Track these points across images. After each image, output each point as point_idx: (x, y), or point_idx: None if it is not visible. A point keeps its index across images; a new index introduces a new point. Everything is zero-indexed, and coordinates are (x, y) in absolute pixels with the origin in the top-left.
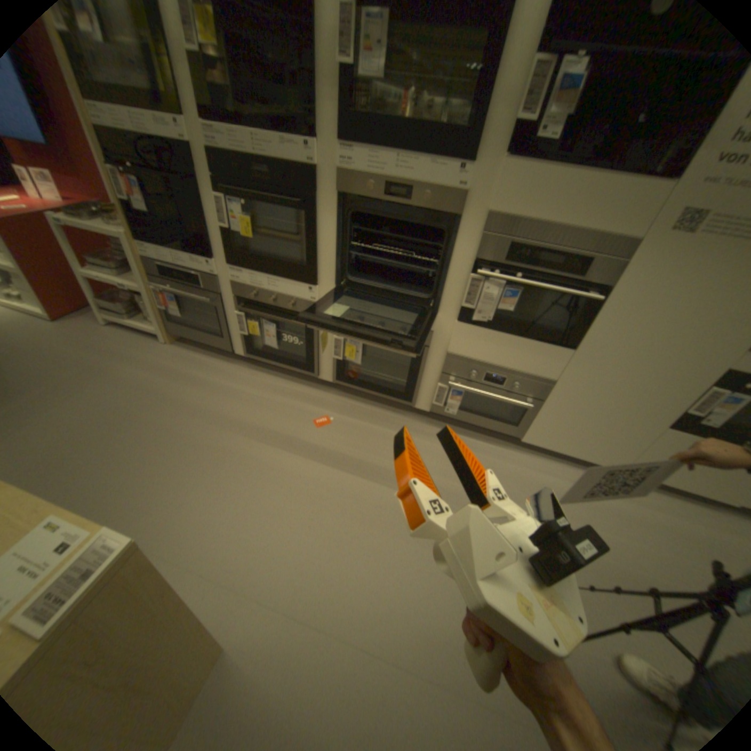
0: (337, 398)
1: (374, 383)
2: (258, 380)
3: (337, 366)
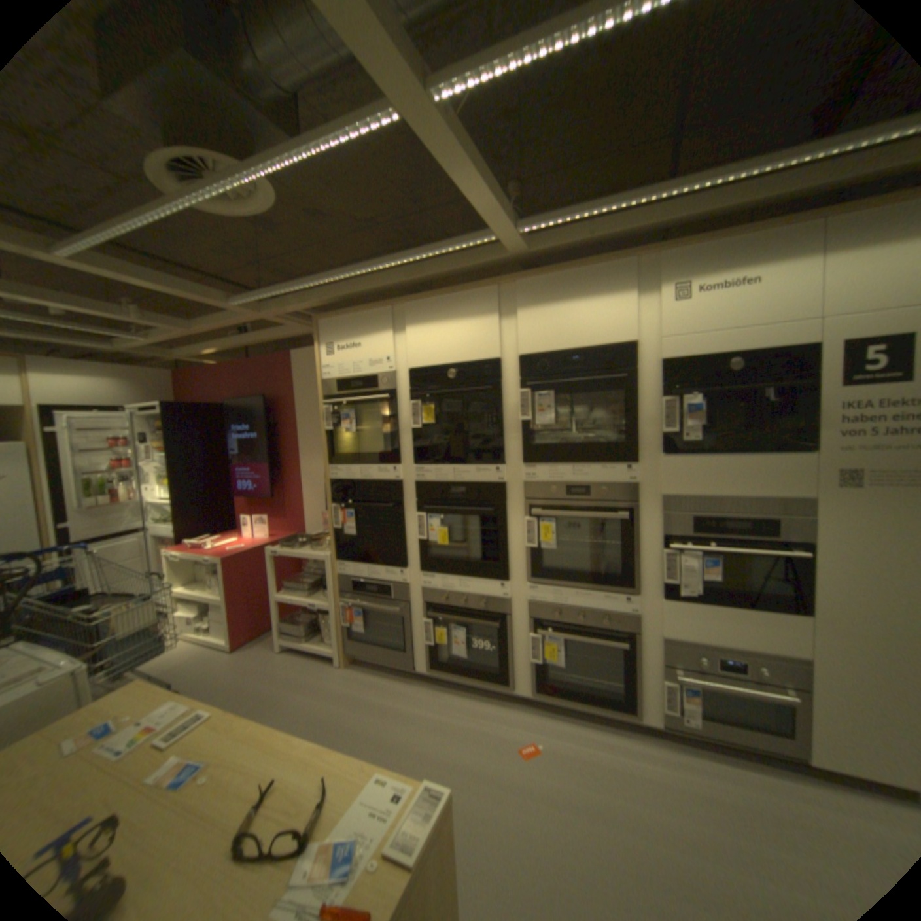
0: (539, 721)
1: (582, 694)
2: (442, 704)
3: (536, 674)
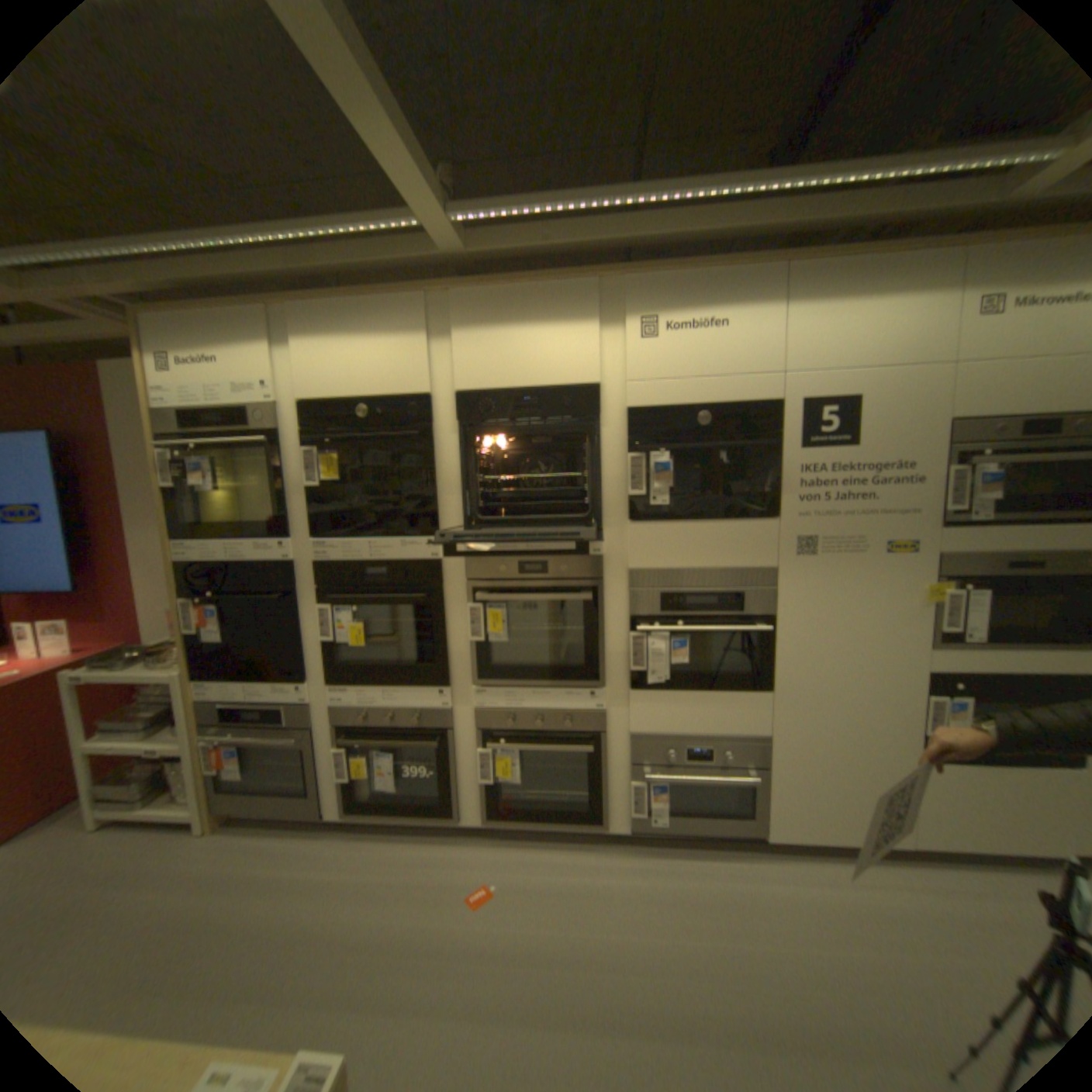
0: (491, 853)
1: (541, 811)
2: (363, 858)
3: (485, 797)
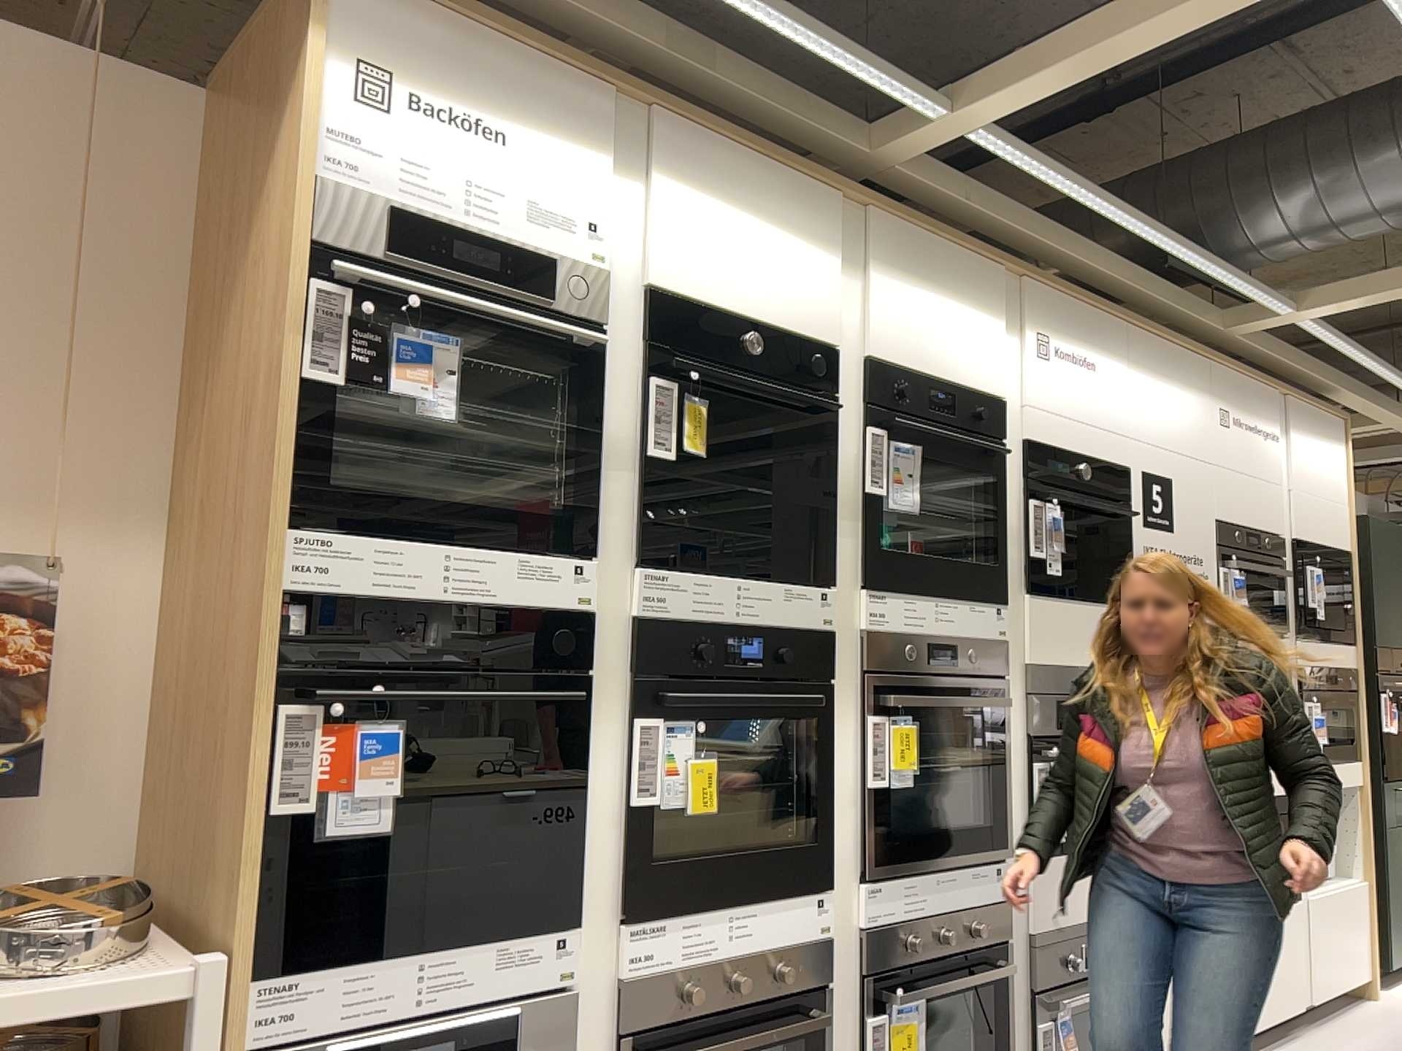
0: None
1: None
2: None
3: None
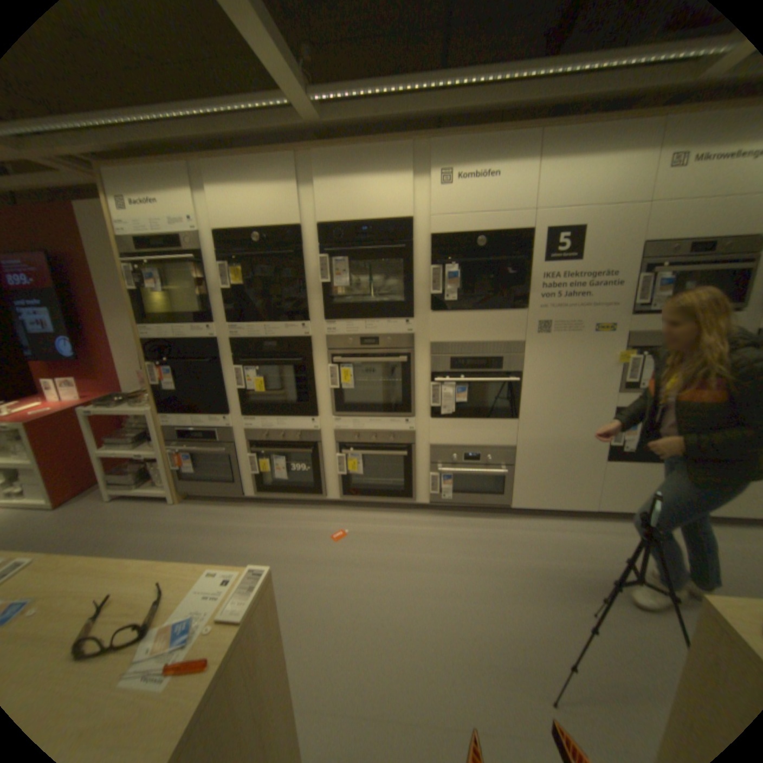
0: (345, 514)
1: (375, 490)
2: (269, 516)
3: (341, 482)
